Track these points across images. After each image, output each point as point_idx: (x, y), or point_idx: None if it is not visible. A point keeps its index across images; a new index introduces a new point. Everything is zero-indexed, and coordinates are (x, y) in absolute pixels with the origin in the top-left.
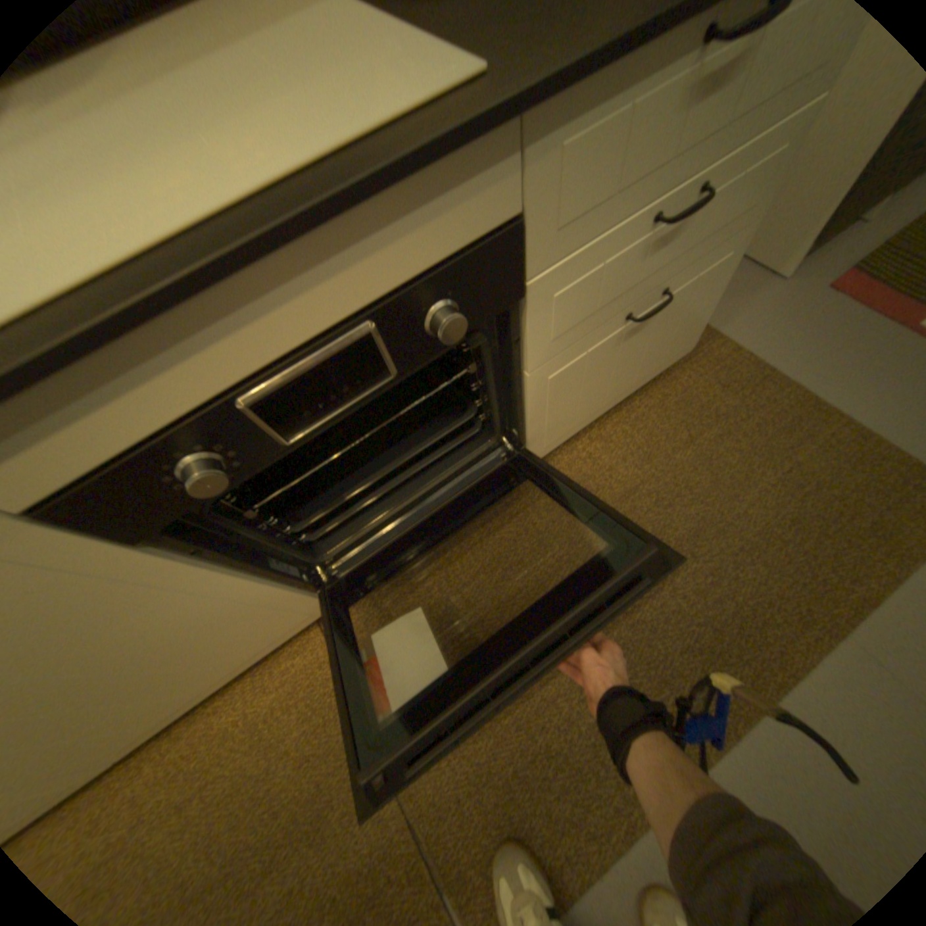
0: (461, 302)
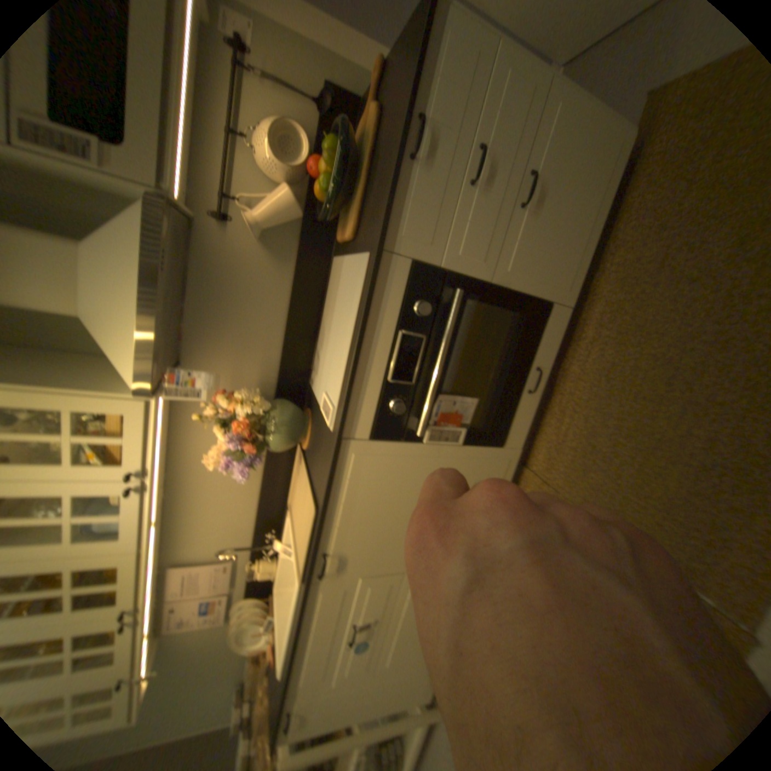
0: (424, 296)
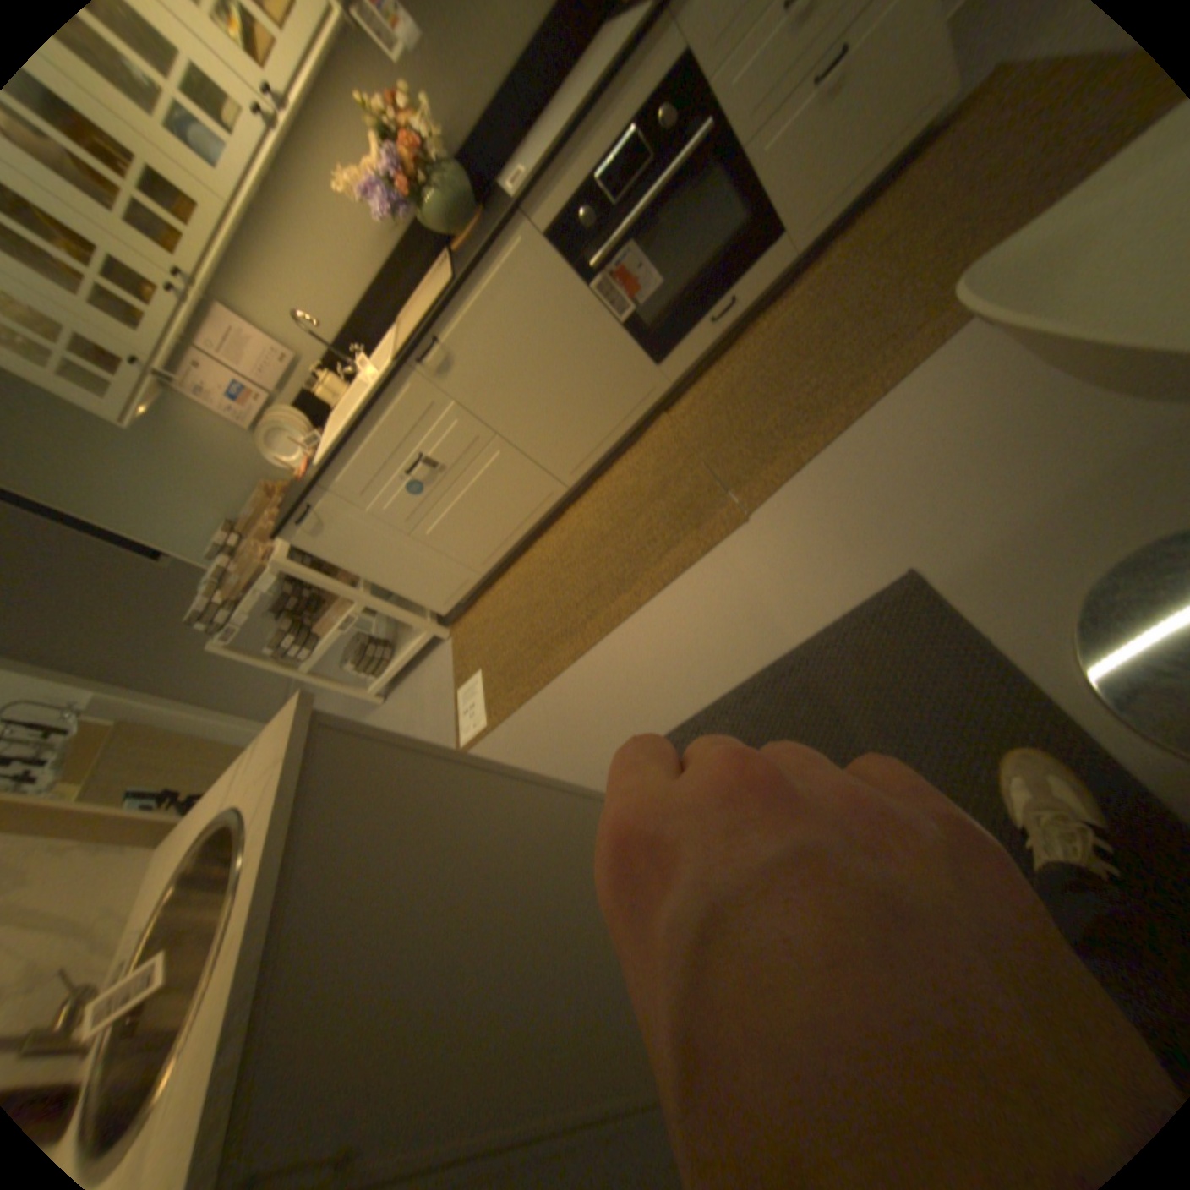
0: (675, 104)
